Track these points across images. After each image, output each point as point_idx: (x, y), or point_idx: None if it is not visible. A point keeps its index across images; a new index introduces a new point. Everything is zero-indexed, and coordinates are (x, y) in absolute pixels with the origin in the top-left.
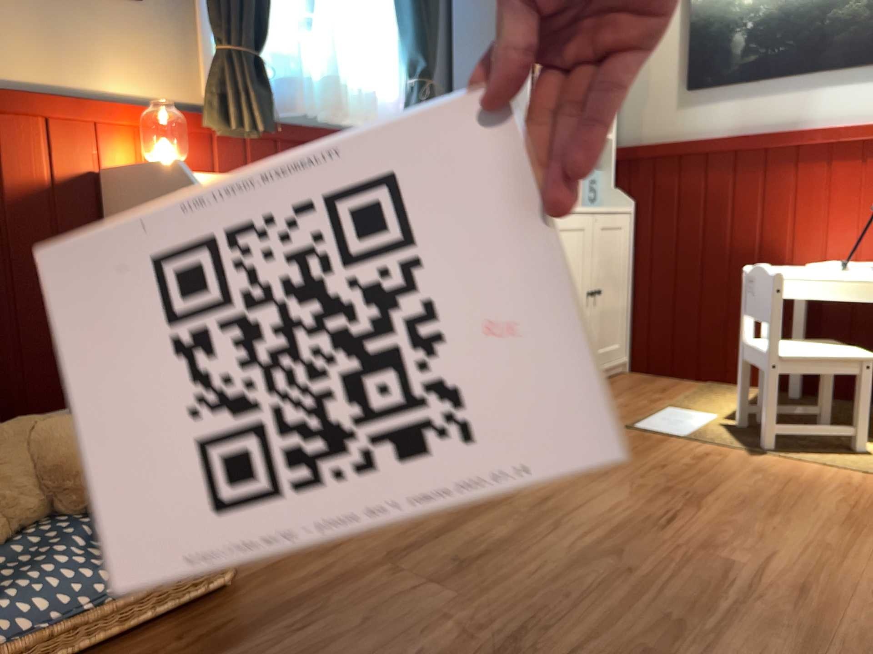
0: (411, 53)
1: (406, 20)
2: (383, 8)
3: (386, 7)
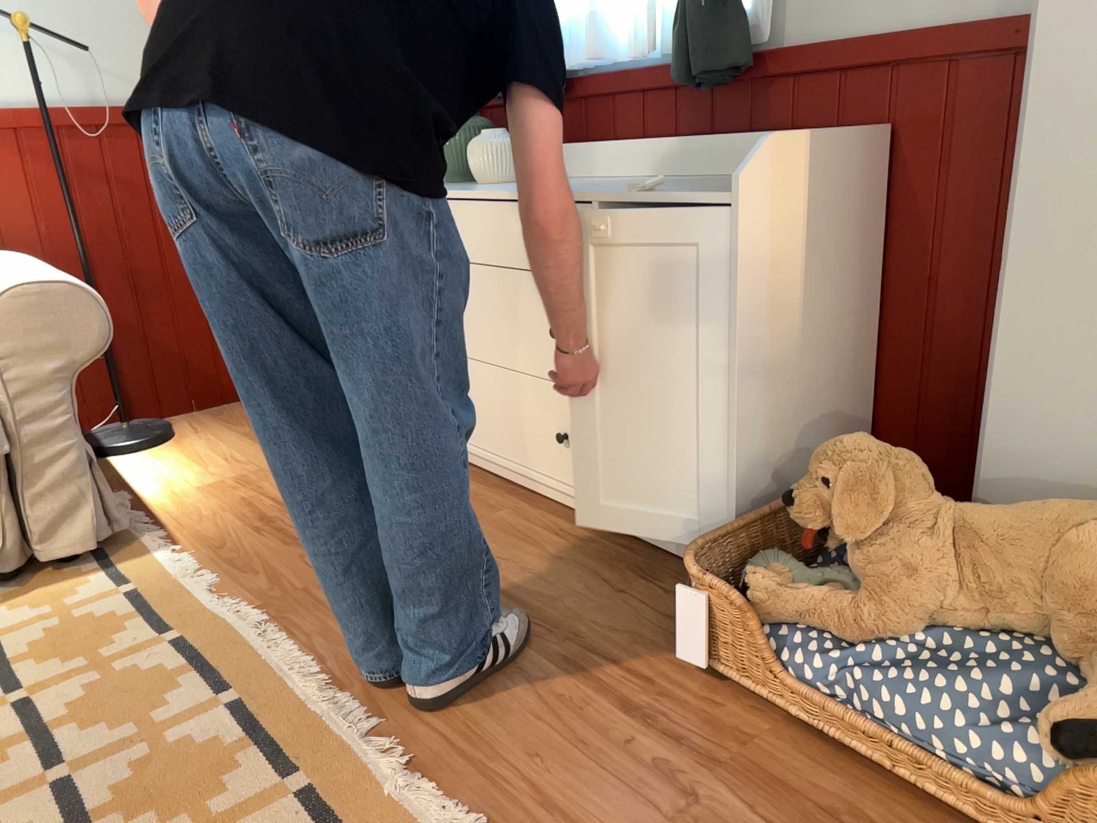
0: None
1: None
2: None
3: None
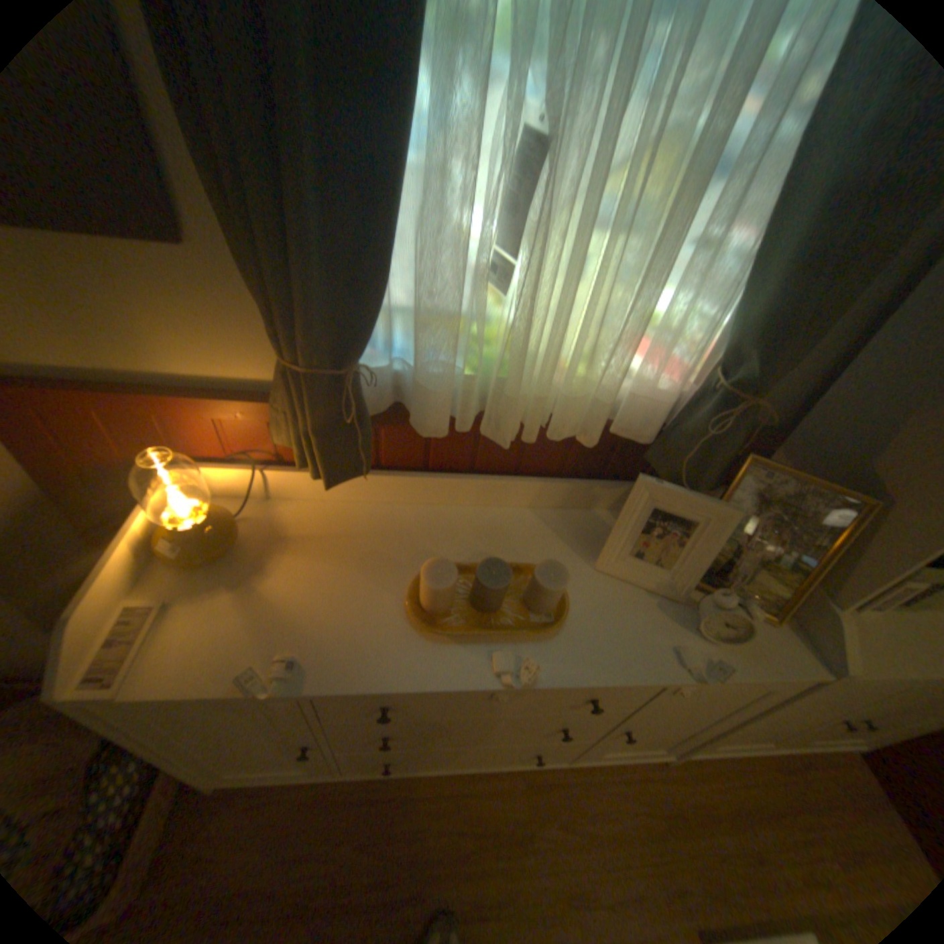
0: (749, 334)
1: (778, 265)
2: (749, 209)
3: (754, 211)
